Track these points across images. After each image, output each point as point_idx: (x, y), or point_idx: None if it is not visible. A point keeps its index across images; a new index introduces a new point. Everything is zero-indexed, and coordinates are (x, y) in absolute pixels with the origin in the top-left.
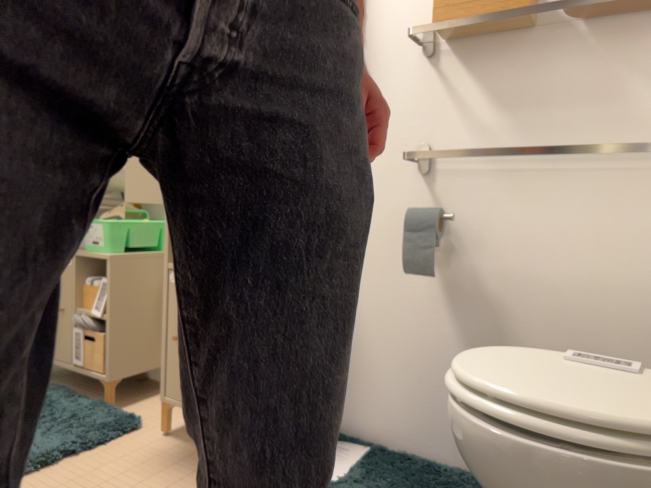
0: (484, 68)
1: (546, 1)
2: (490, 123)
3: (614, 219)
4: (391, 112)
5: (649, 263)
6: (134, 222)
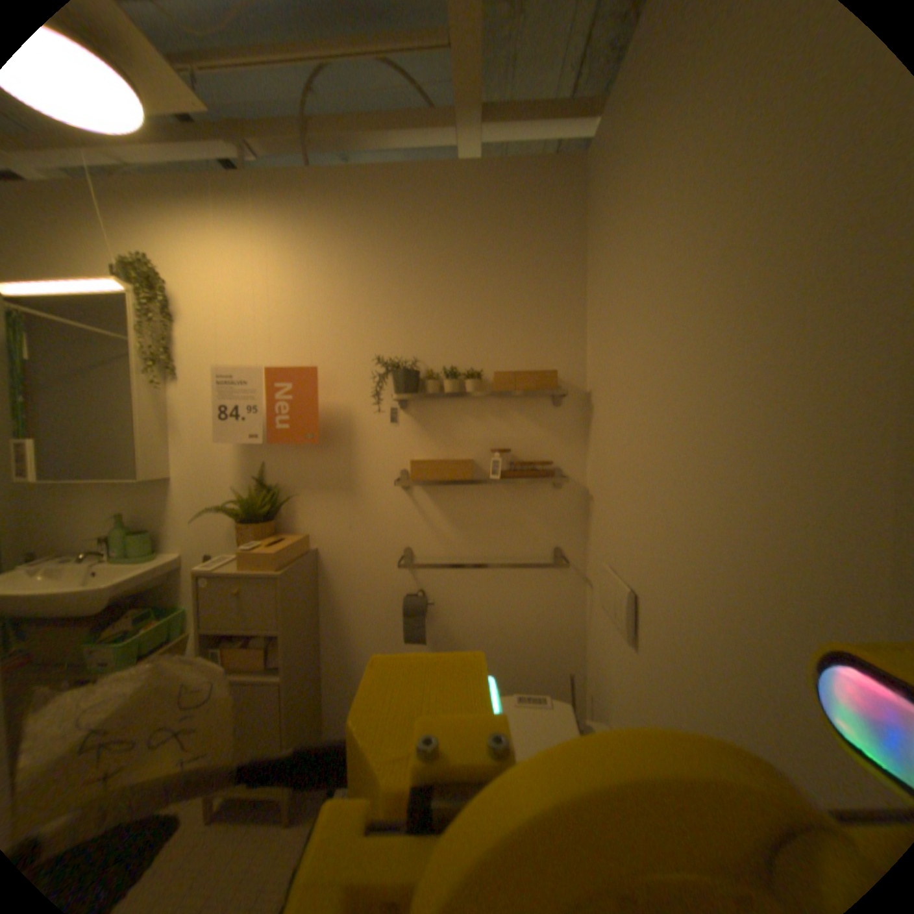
0: (446, 497)
1: (481, 461)
2: (453, 533)
3: (527, 592)
4: (383, 521)
5: (547, 616)
6: (142, 633)
